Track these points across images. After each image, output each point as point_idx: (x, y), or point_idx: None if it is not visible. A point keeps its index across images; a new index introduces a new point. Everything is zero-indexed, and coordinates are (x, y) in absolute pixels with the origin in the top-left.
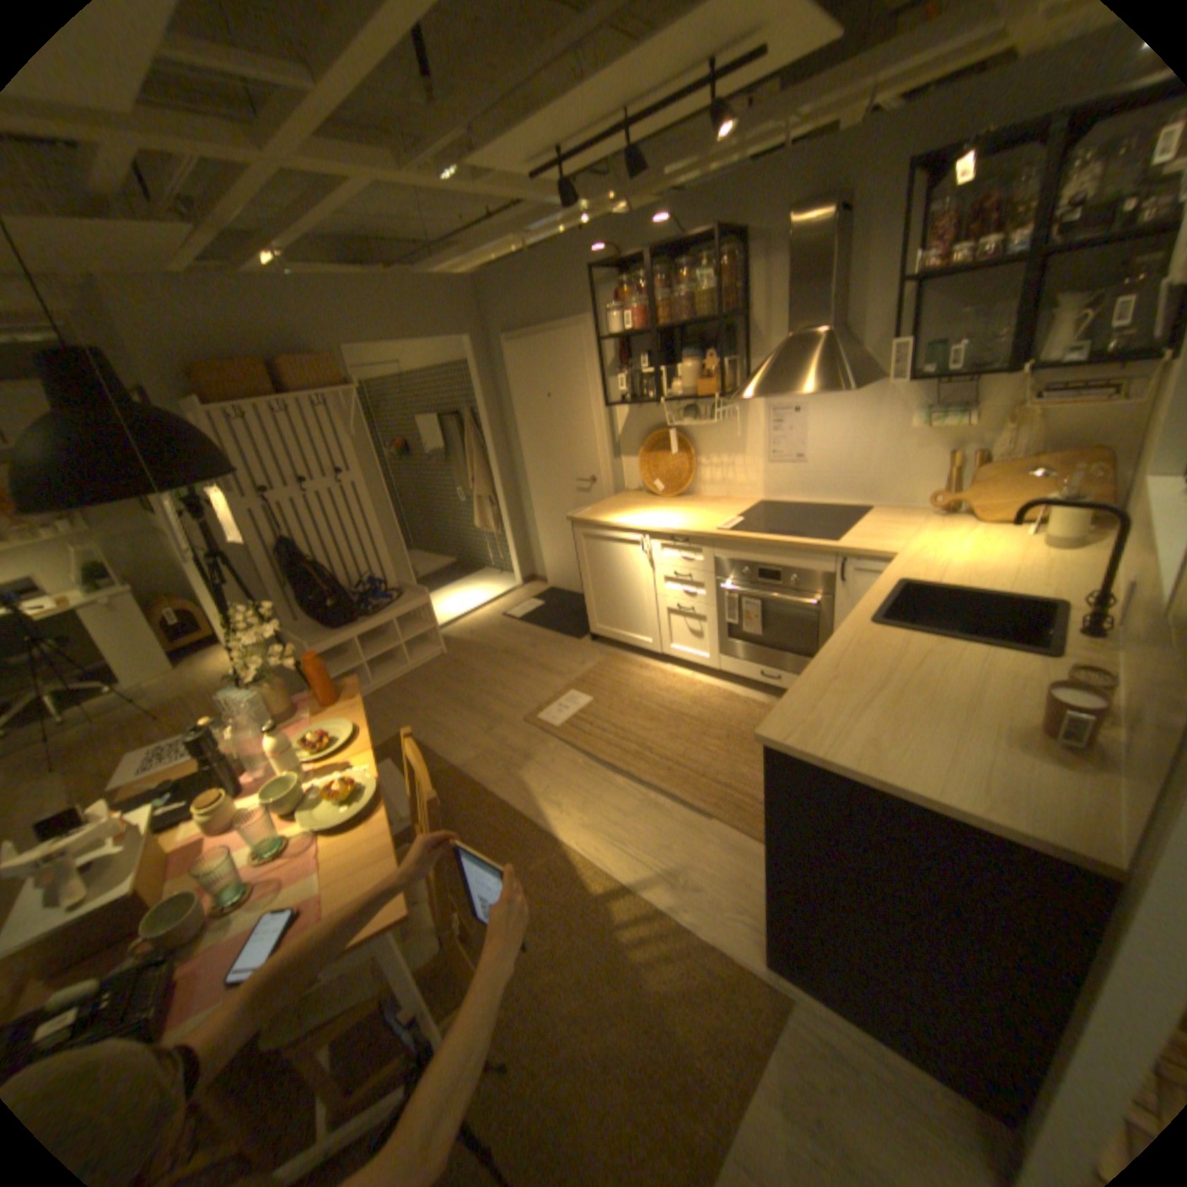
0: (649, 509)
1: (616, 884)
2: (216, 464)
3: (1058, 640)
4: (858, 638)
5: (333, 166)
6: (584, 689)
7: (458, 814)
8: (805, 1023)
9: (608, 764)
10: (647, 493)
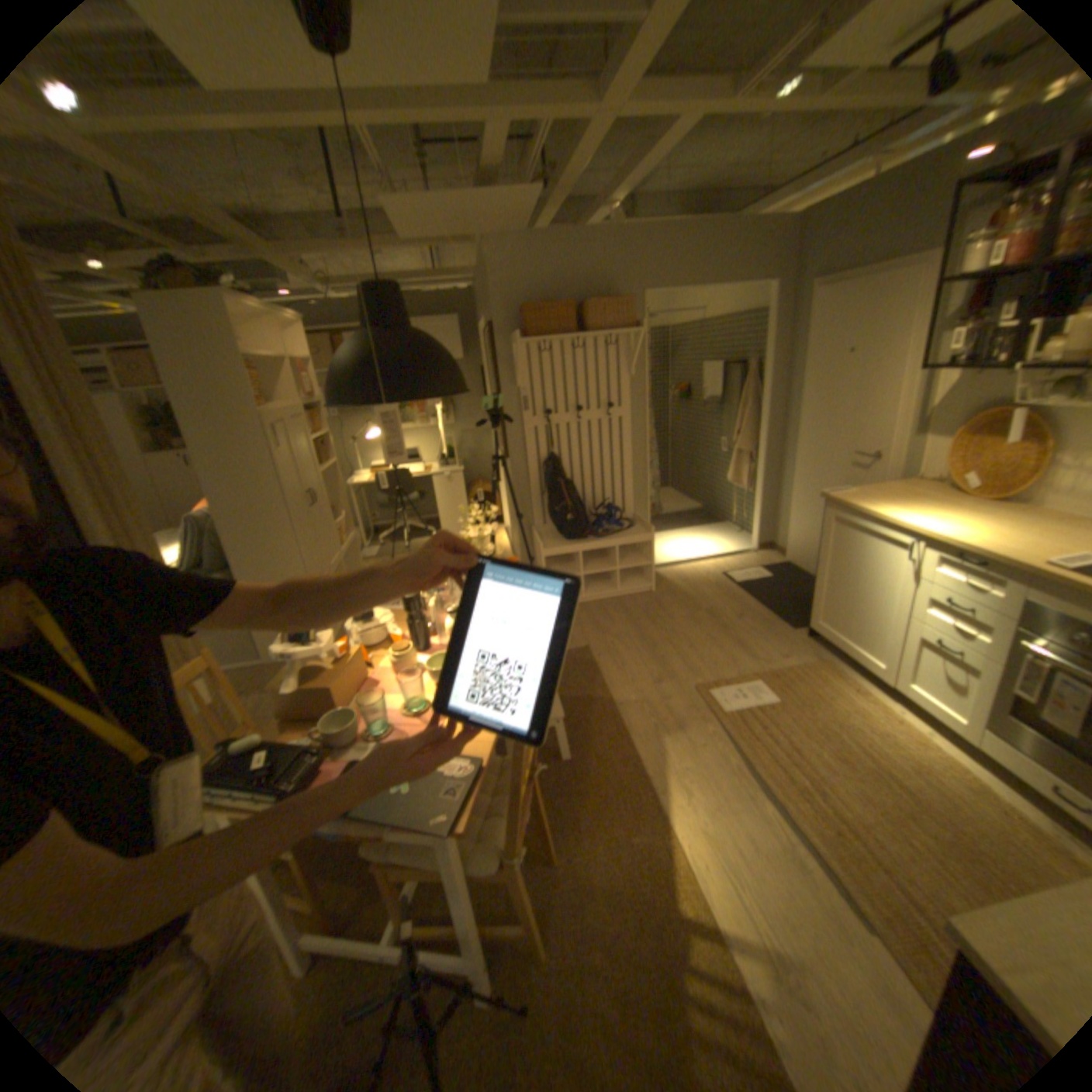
0: (944, 508)
1: (712, 924)
2: (461, 387)
3: None
4: None
5: (663, 105)
6: (775, 686)
7: (596, 746)
8: None
9: (765, 785)
10: (951, 486)
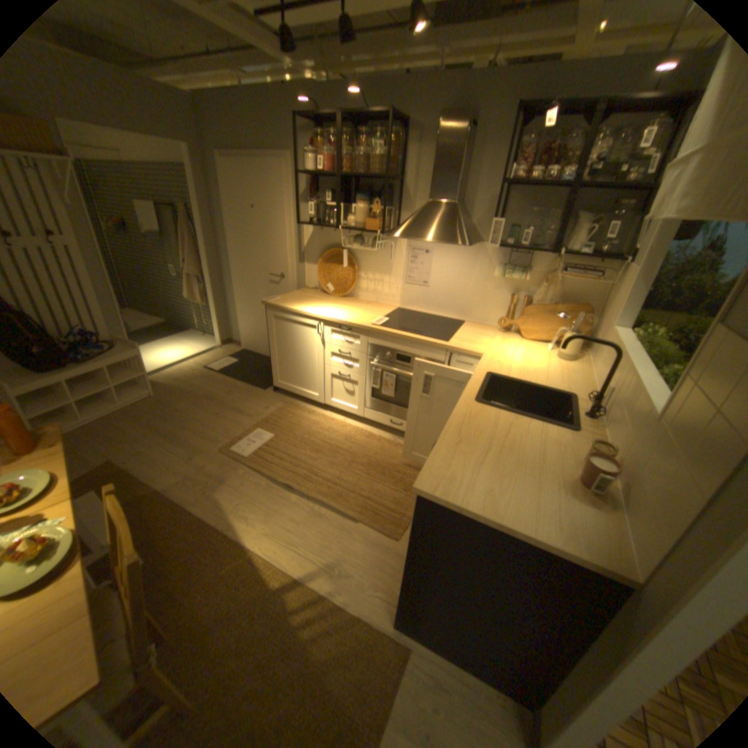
0: (324, 304)
1: (289, 579)
2: None
3: (575, 419)
4: (466, 411)
5: None
6: (268, 428)
7: (158, 531)
8: (417, 664)
9: (285, 485)
10: (321, 292)
